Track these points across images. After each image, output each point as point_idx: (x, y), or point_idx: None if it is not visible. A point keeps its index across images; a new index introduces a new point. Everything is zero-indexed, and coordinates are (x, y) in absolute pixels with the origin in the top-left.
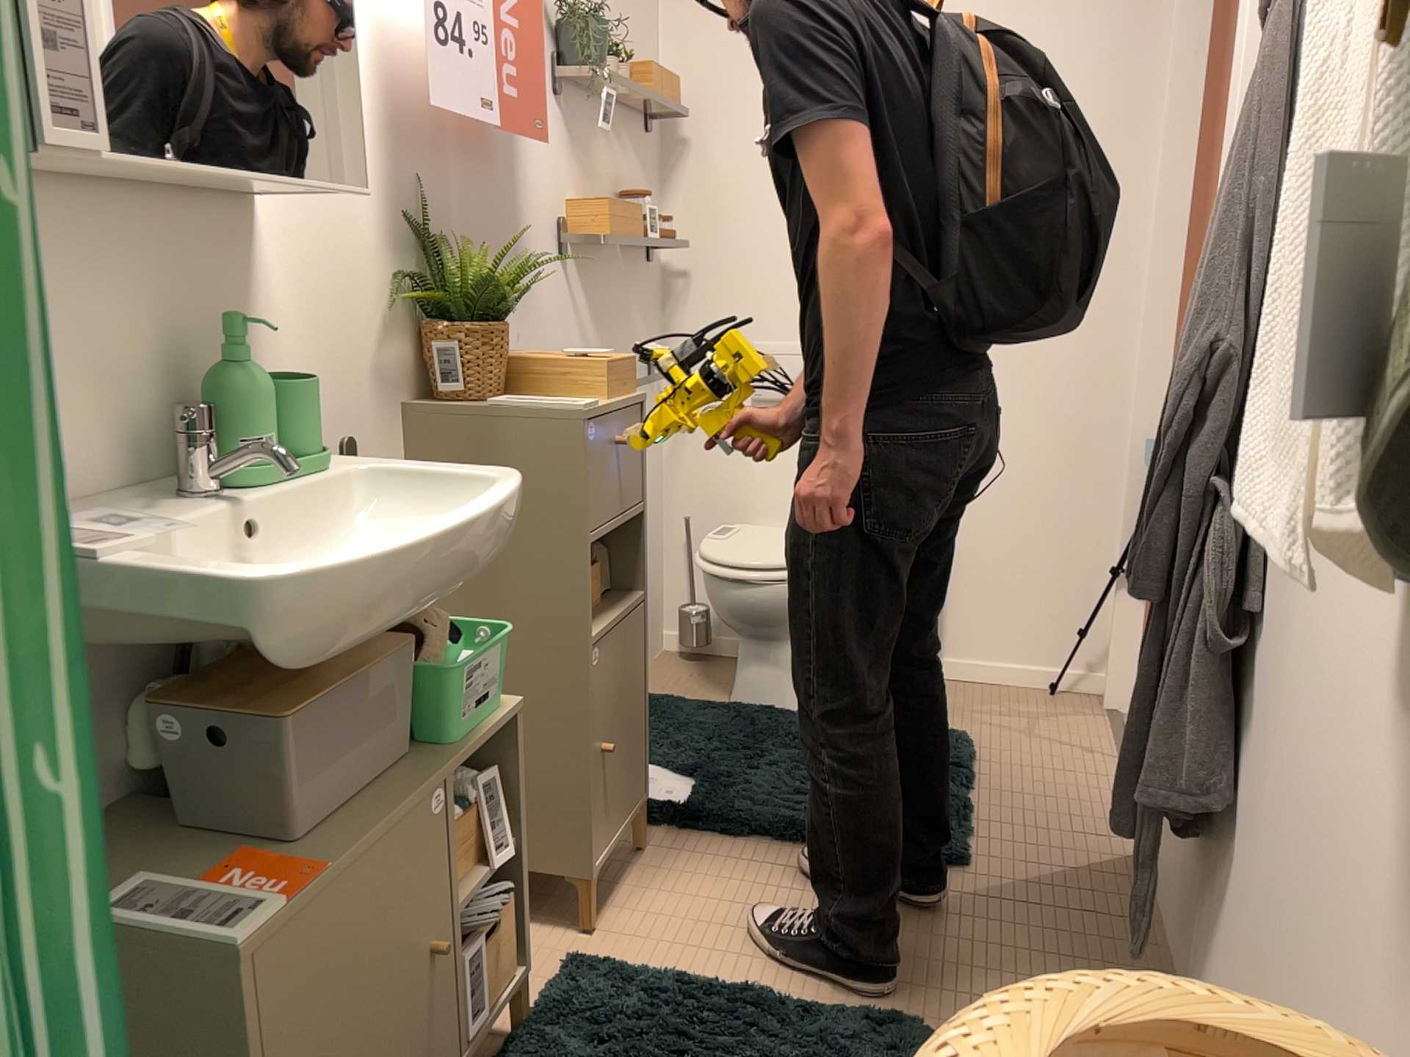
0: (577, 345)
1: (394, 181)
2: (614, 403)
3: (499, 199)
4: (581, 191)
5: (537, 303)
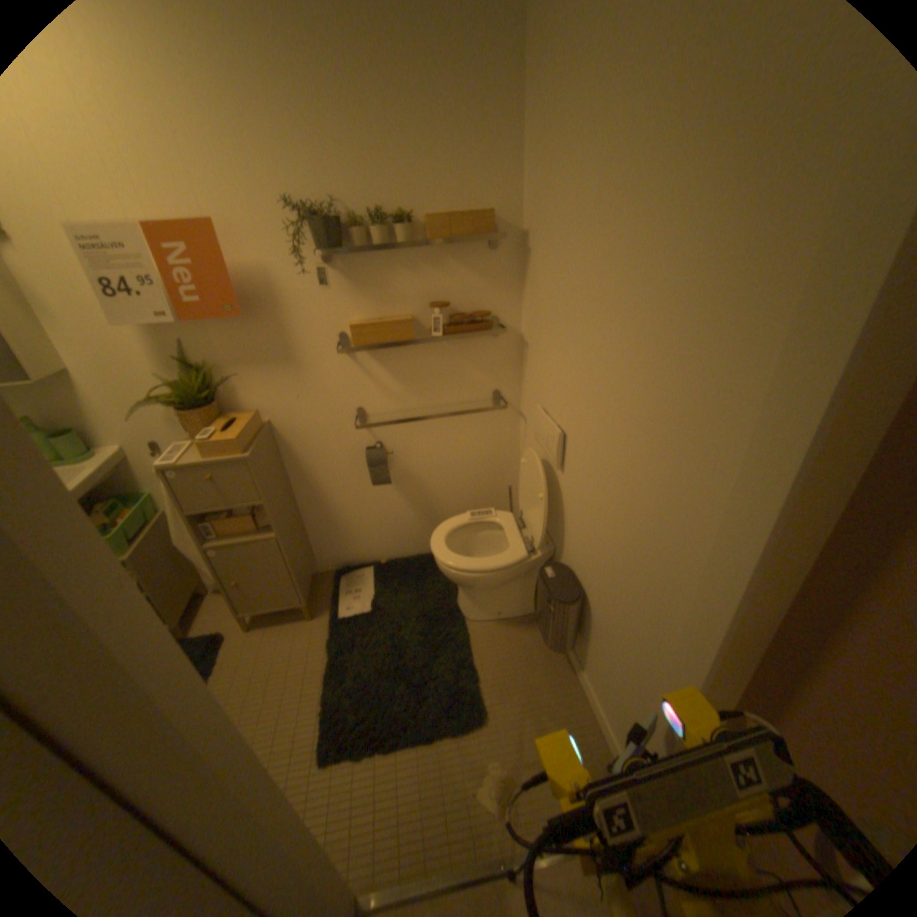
0: (373, 395)
1: (157, 345)
2: (200, 462)
3: (261, 334)
4: (370, 310)
5: (316, 379)
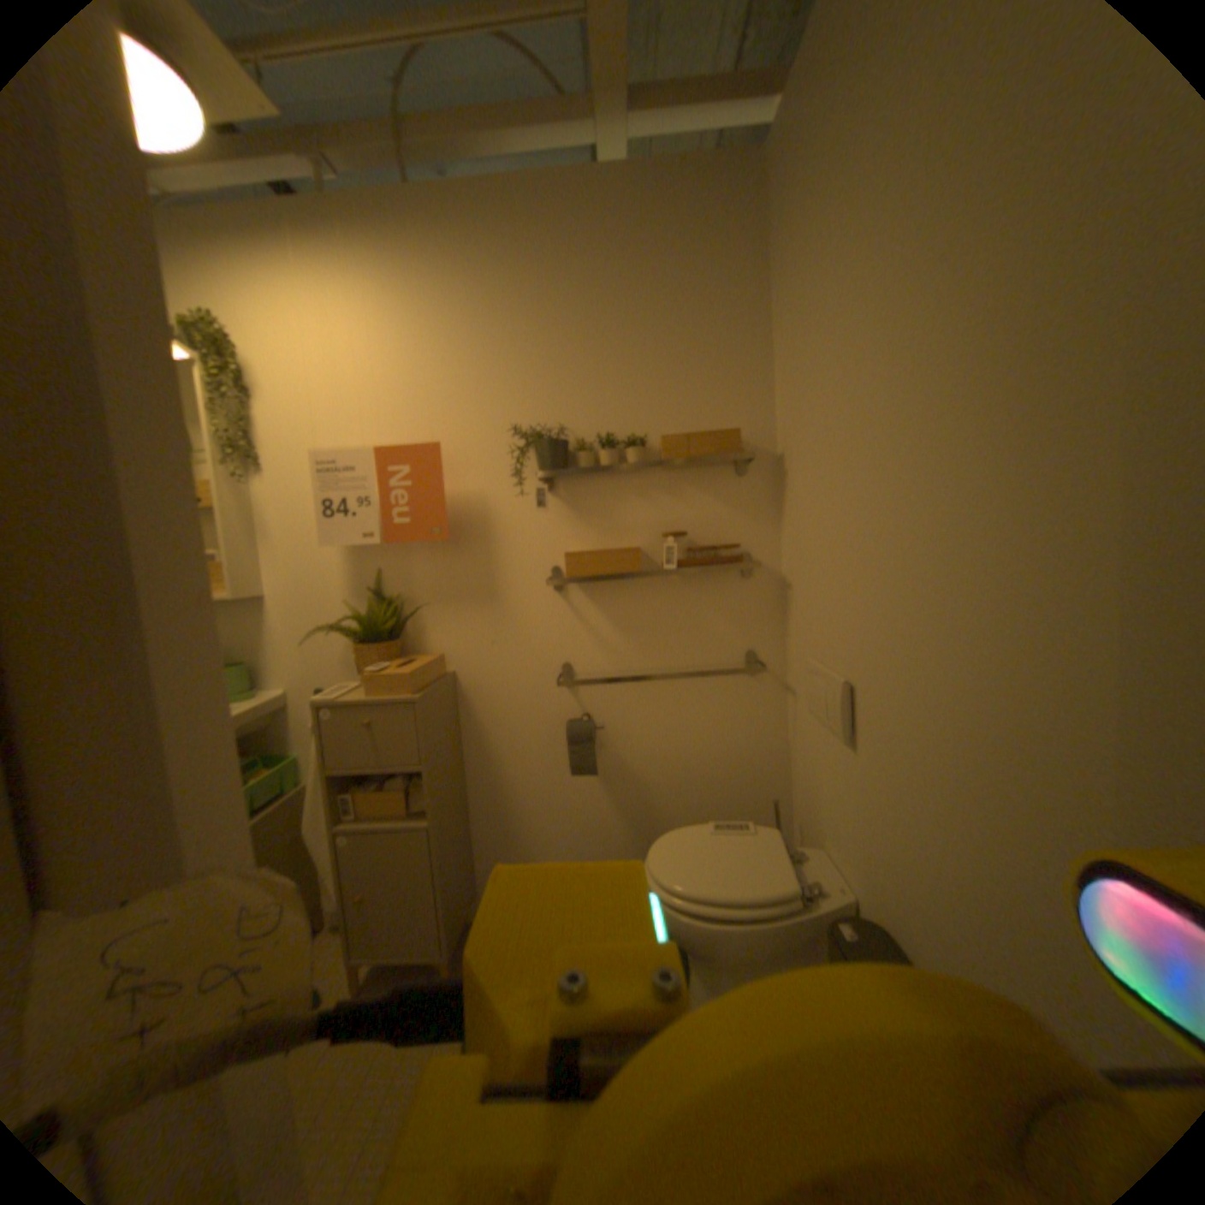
0: (586, 644)
1: (356, 573)
2: (361, 700)
3: (465, 564)
4: (592, 539)
5: (519, 620)
